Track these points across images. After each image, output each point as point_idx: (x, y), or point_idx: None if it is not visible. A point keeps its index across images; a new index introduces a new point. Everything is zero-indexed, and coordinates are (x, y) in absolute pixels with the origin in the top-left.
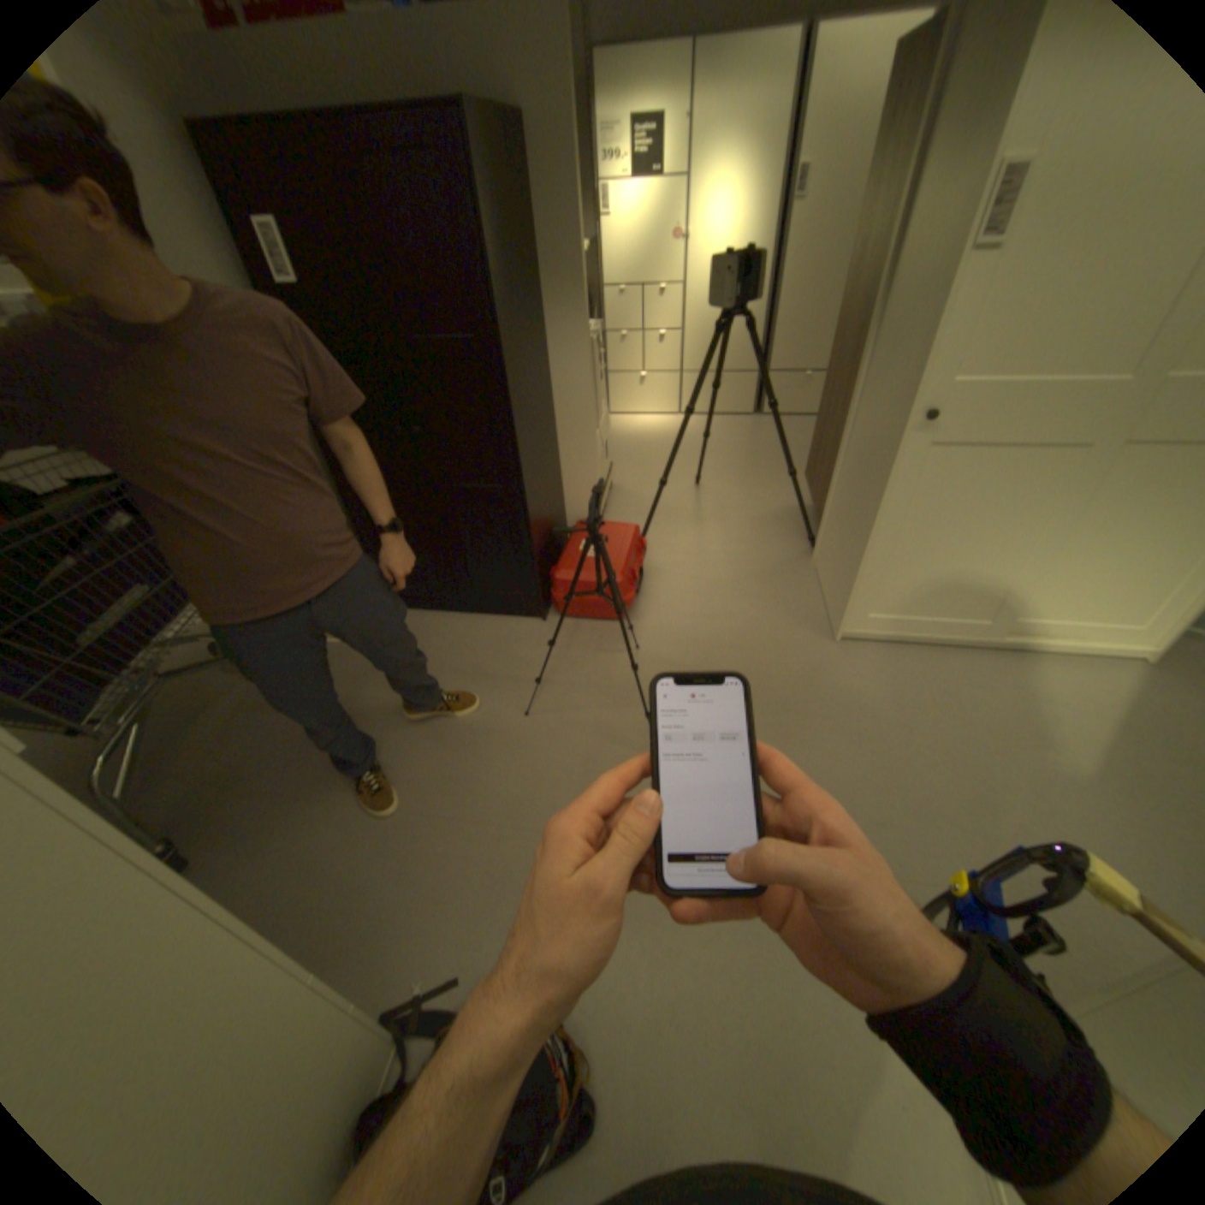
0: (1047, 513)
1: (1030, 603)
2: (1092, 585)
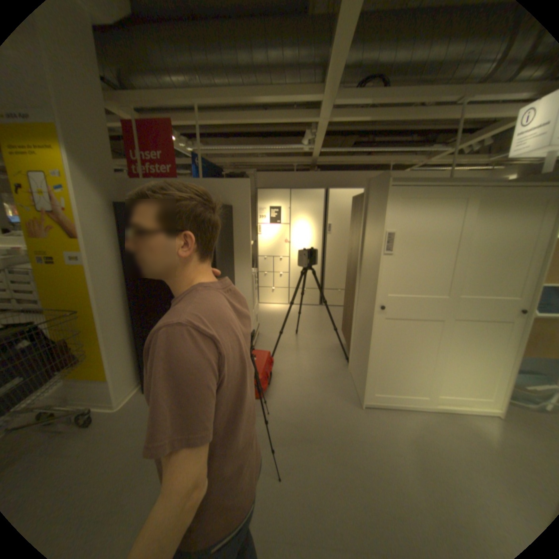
0: (436, 348)
1: (442, 389)
2: (464, 380)
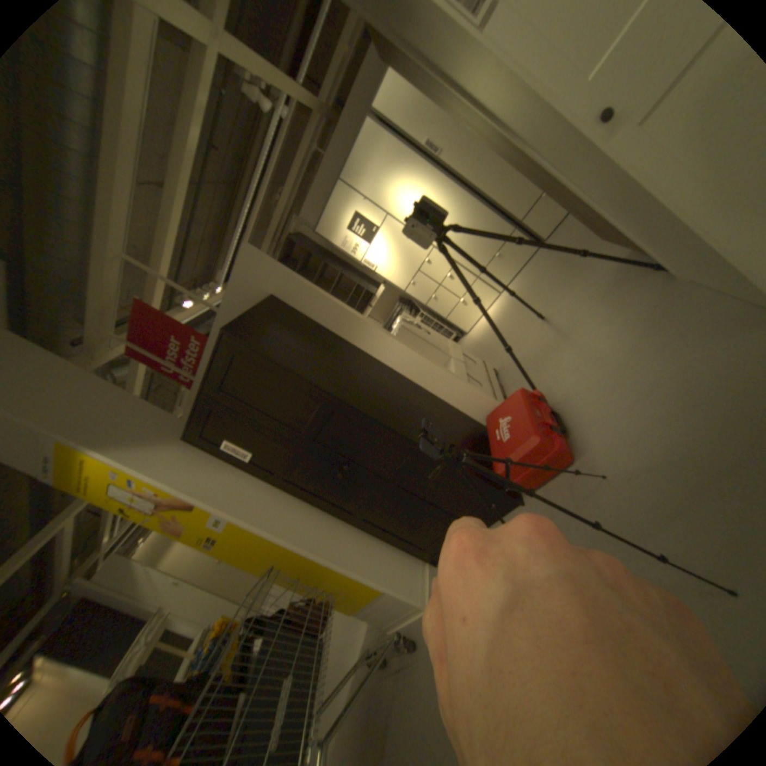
0: None
1: None
2: None
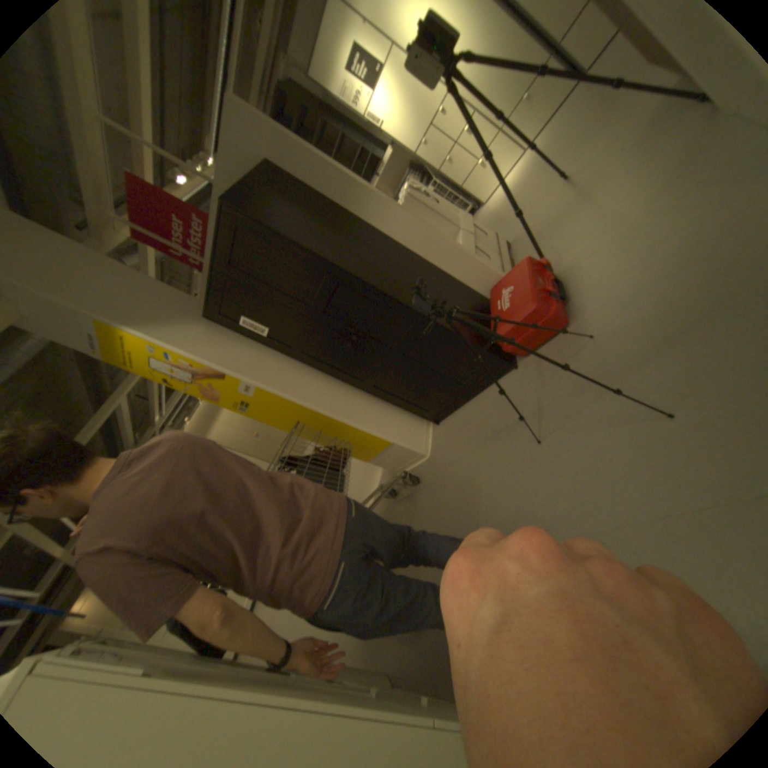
0: None
1: None
2: None
